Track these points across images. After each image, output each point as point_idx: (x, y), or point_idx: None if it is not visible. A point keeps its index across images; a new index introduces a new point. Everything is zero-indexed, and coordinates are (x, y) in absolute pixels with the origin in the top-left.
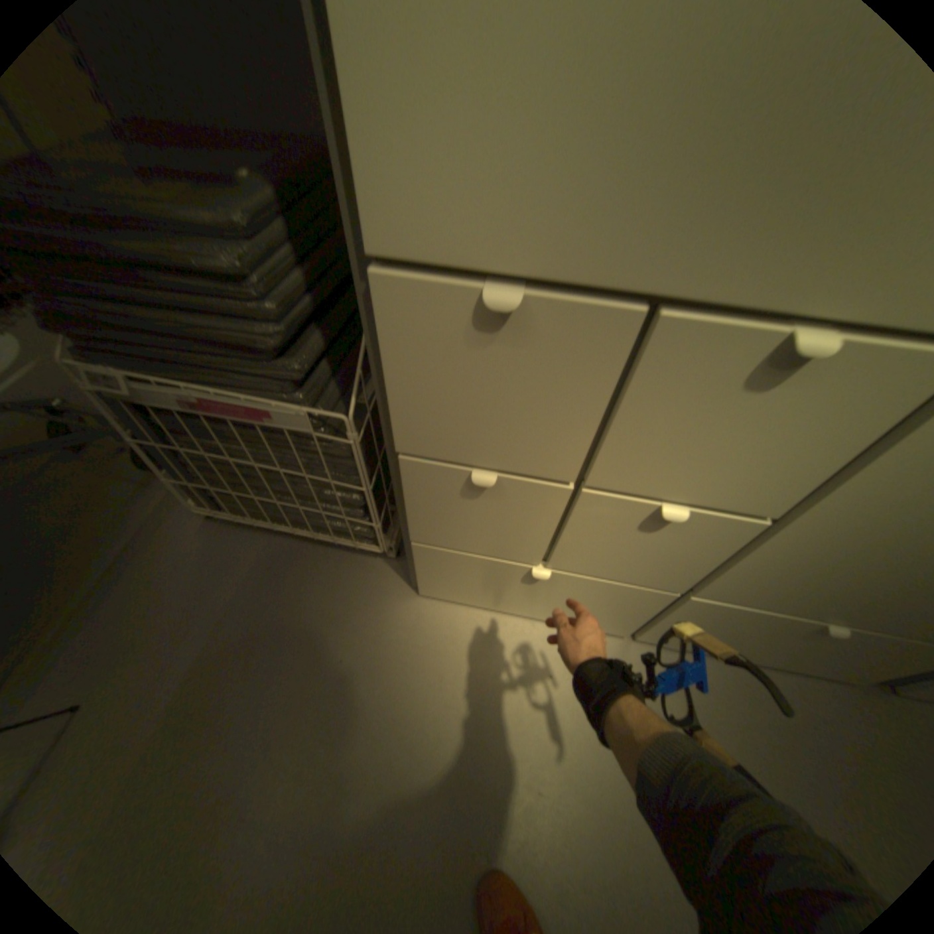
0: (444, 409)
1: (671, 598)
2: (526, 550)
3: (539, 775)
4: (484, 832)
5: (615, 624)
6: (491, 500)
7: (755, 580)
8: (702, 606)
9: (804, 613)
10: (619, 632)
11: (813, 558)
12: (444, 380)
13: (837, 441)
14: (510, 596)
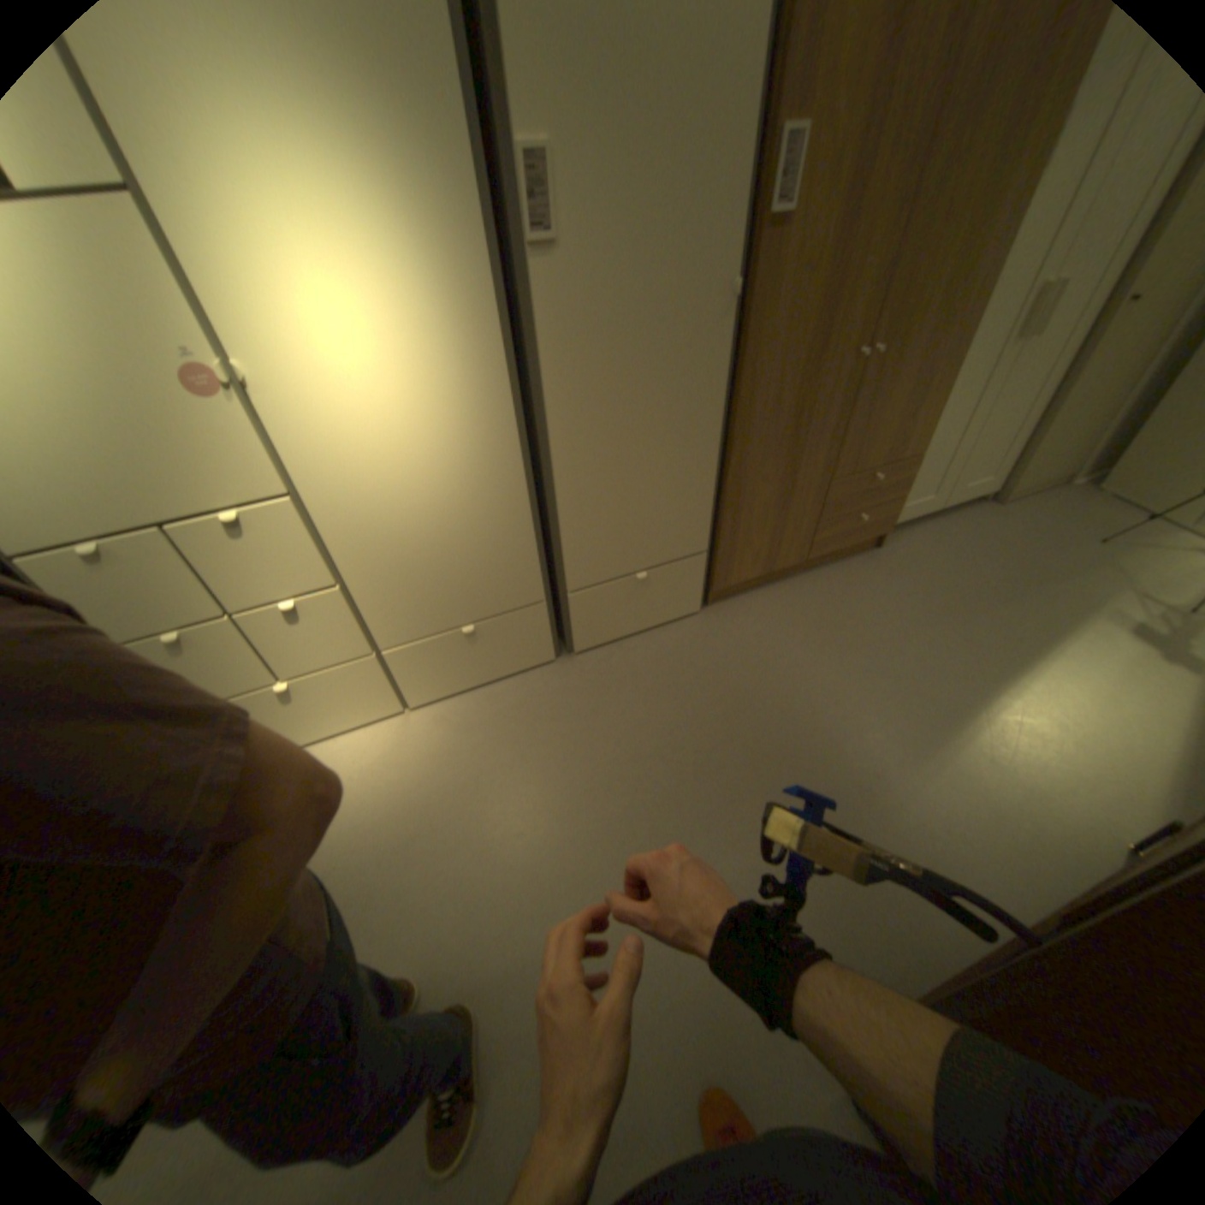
0: (108, 610)
1: (373, 662)
2: (252, 677)
3: (352, 820)
4: (317, 870)
5: (378, 705)
6: (192, 652)
7: (386, 624)
8: (392, 657)
9: (440, 630)
10: (391, 710)
11: (385, 597)
12: (94, 595)
13: (297, 544)
14: (289, 724)
